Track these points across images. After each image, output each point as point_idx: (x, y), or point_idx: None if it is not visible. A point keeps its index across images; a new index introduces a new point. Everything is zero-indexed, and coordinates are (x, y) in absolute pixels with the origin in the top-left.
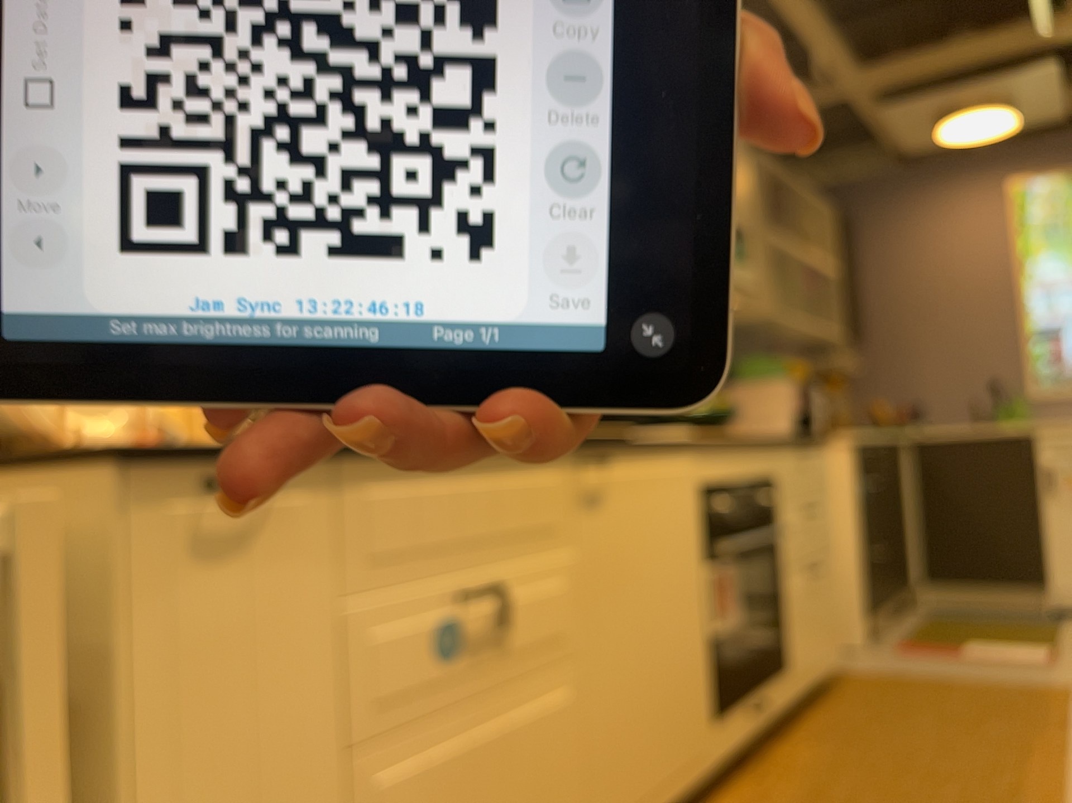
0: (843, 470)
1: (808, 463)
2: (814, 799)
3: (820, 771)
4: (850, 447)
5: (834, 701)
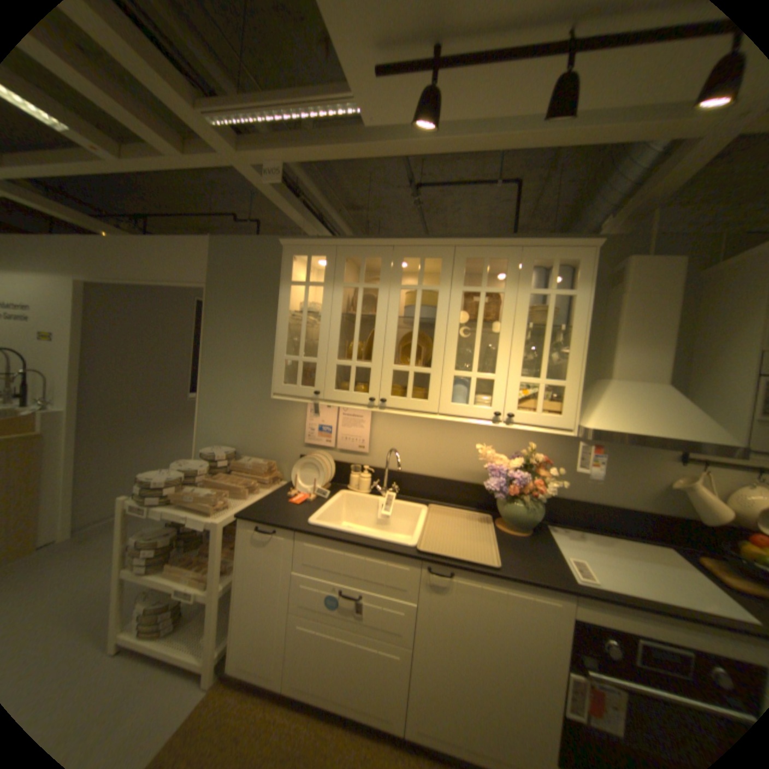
0: None
1: None
2: None
3: None
4: None
5: None
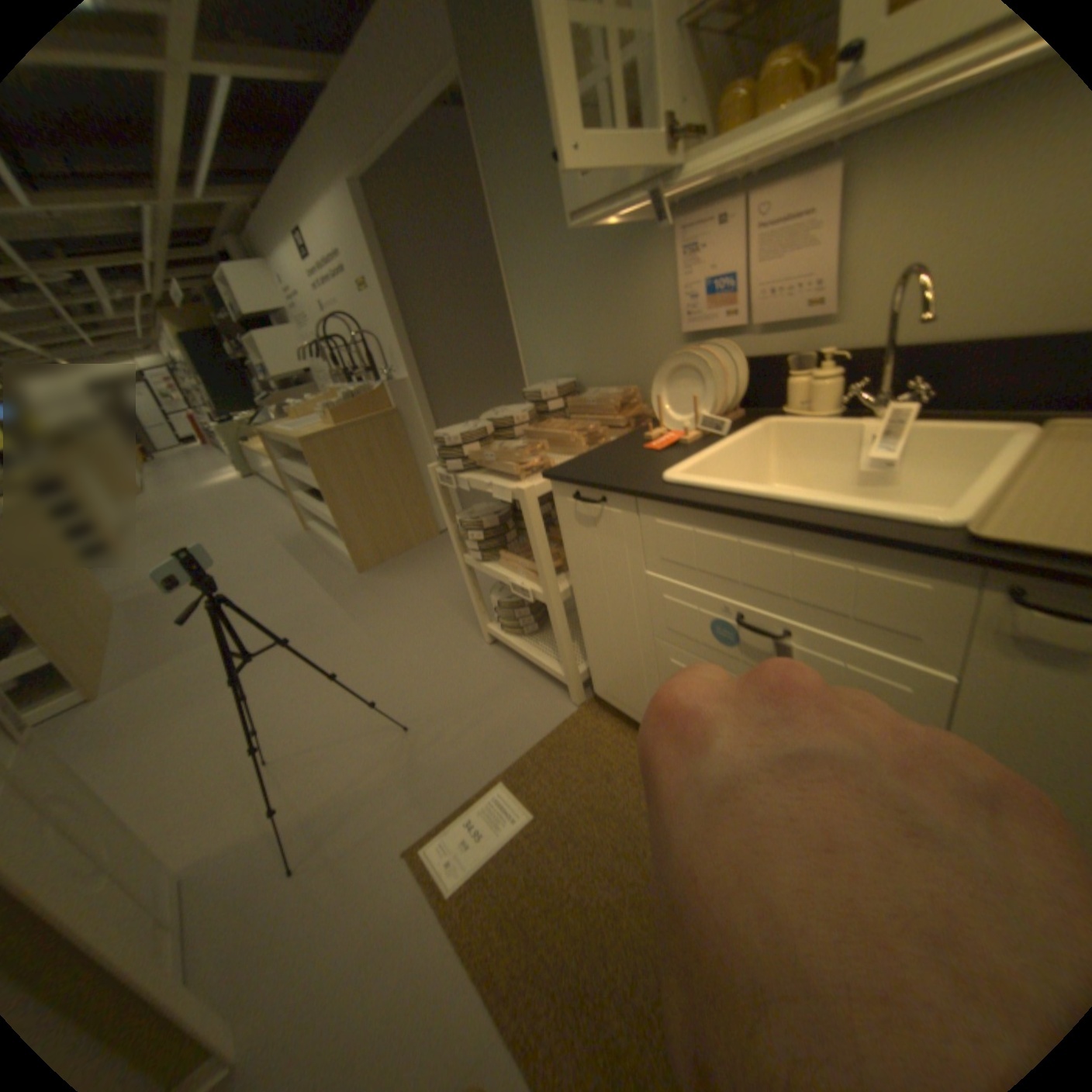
0: None
1: None
2: None
3: None
4: None
5: None
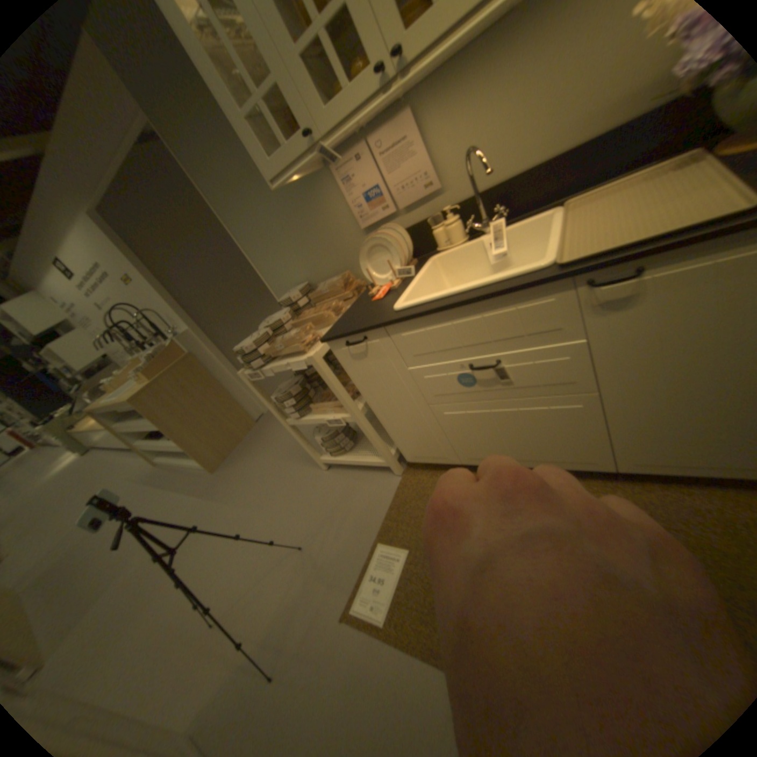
0: None
1: None
2: None
3: None
4: None
5: None
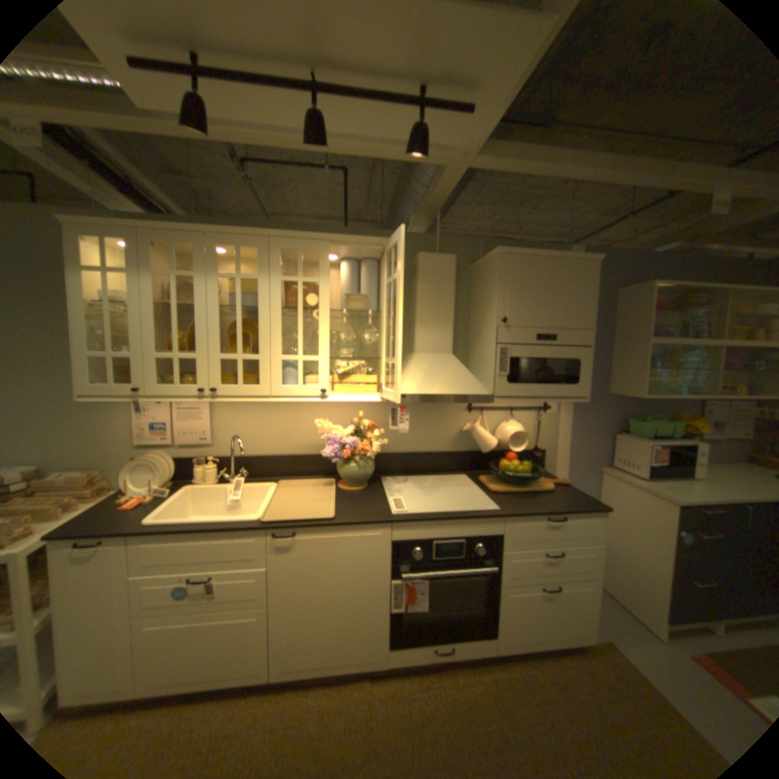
0: (669, 520)
1: (560, 527)
2: (423, 719)
3: (456, 706)
4: (677, 508)
5: (557, 665)
